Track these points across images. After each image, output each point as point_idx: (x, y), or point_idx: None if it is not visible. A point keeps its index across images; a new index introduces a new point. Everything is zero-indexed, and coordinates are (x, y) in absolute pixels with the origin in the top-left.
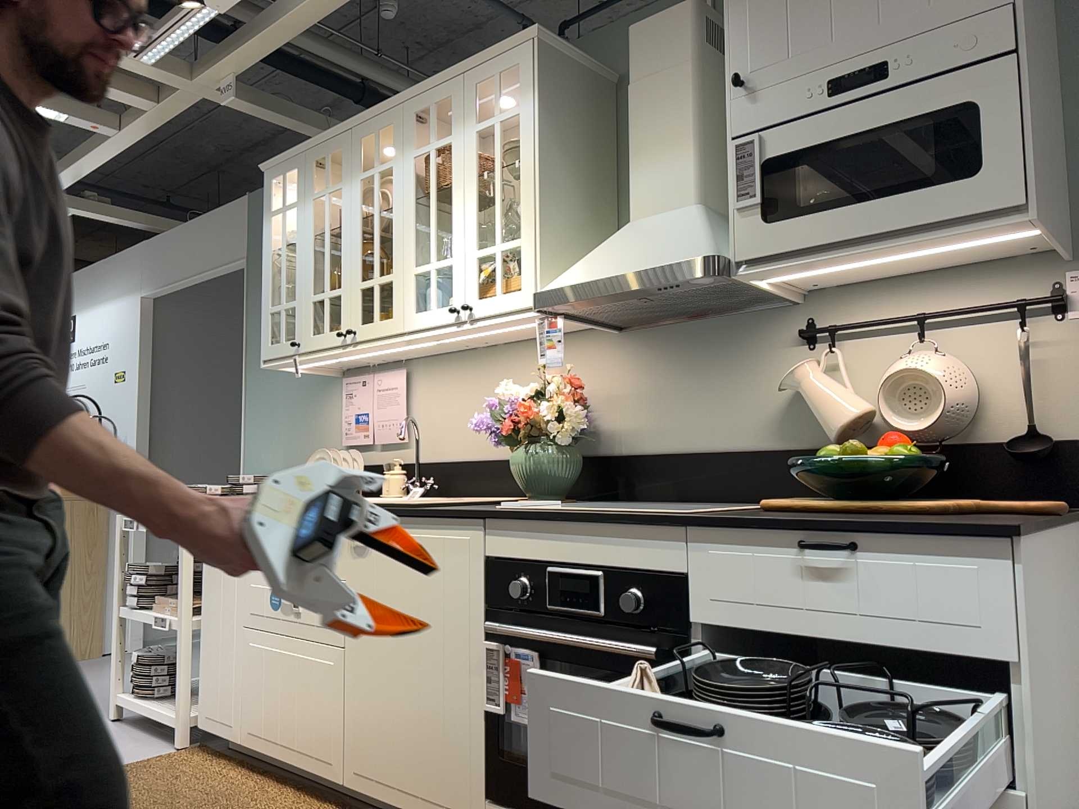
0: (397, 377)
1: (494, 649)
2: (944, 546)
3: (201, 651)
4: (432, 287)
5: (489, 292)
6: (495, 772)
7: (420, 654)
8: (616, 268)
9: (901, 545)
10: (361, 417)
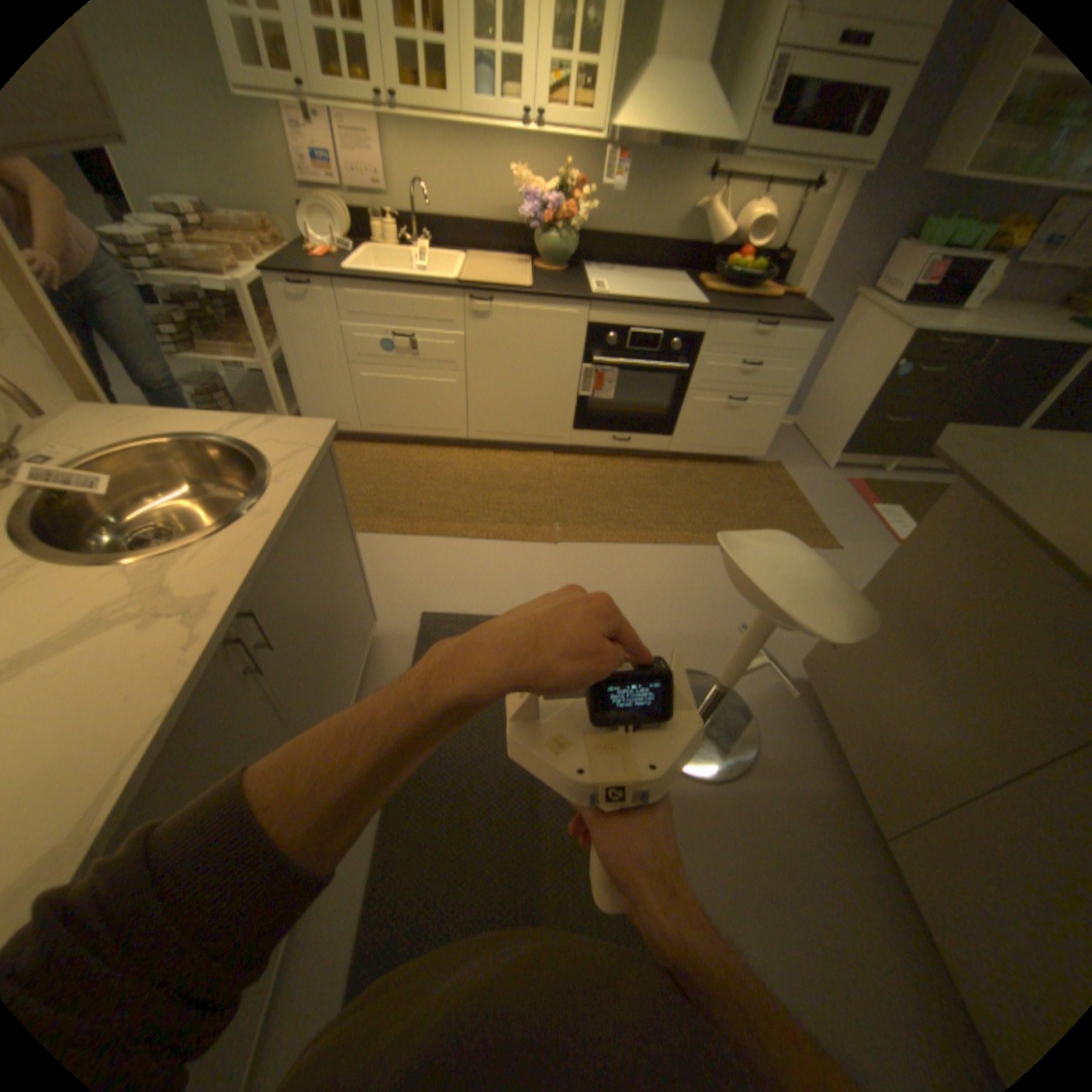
0: (366, 121)
1: (589, 369)
2: (806, 325)
3: (294, 383)
4: (499, 76)
5: (553, 99)
6: (580, 419)
7: (534, 373)
8: (677, 125)
9: (793, 324)
10: (320, 156)
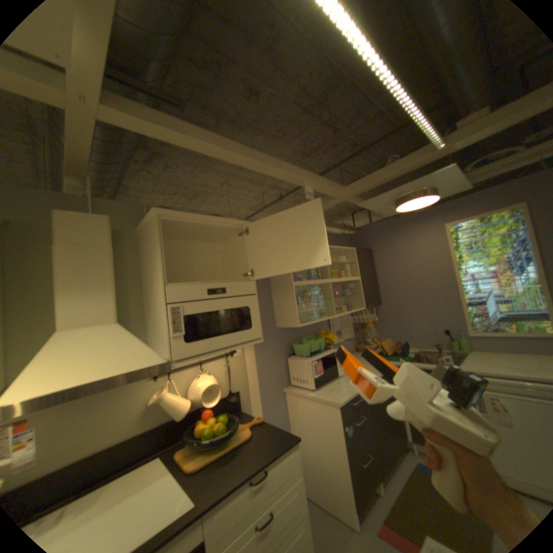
0: None
1: None
2: (285, 455)
3: None
4: None
5: None
6: None
7: None
8: (91, 373)
9: (276, 463)
10: None
